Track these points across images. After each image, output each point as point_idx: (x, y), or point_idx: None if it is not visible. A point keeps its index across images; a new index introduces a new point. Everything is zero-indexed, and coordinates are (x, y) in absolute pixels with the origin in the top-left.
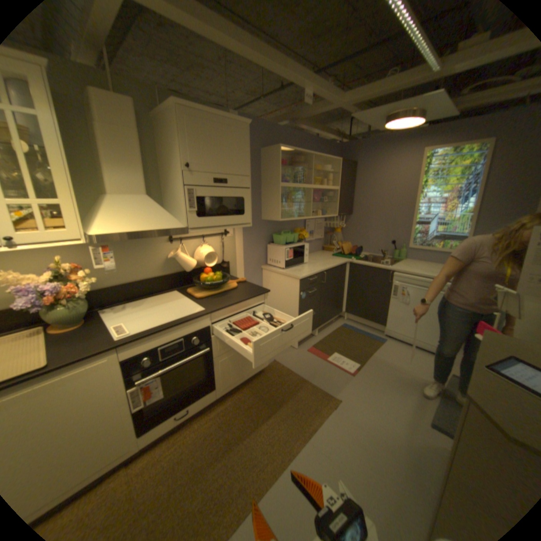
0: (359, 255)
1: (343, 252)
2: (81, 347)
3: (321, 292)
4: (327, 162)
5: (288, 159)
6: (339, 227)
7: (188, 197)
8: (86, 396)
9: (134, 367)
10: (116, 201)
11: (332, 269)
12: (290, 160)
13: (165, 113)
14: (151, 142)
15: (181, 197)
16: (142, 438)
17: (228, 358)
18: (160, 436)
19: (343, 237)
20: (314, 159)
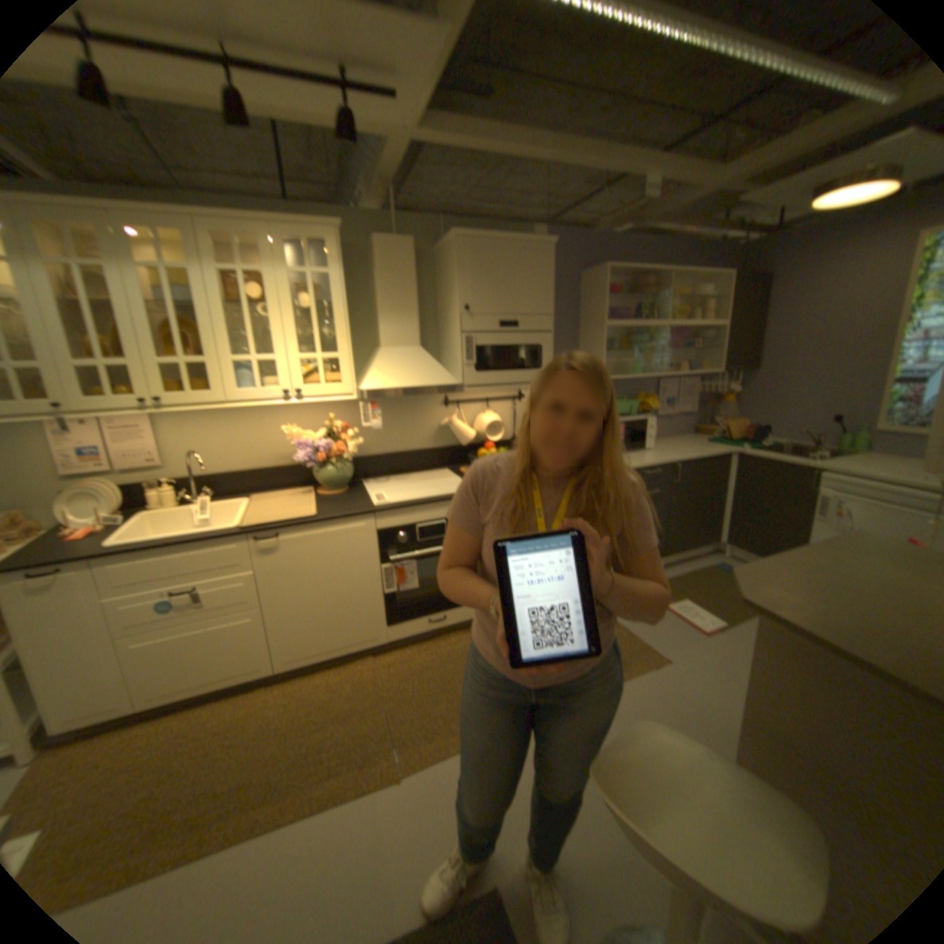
0: (764, 441)
1: (732, 436)
2: (344, 506)
3: (672, 497)
4: (709, 278)
5: (630, 282)
6: (732, 392)
7: (464, 345)
8: (344, 557)
9: (390, 539)
10: (388, 354)
11: (696, 461)
12: (633, 283)
13: (446, 246)
14: (430, 282)
15: (457, 346)
16: (393, 628)
17: None
18: (412, 635)
19: (740, 410)
20: (678, 277)
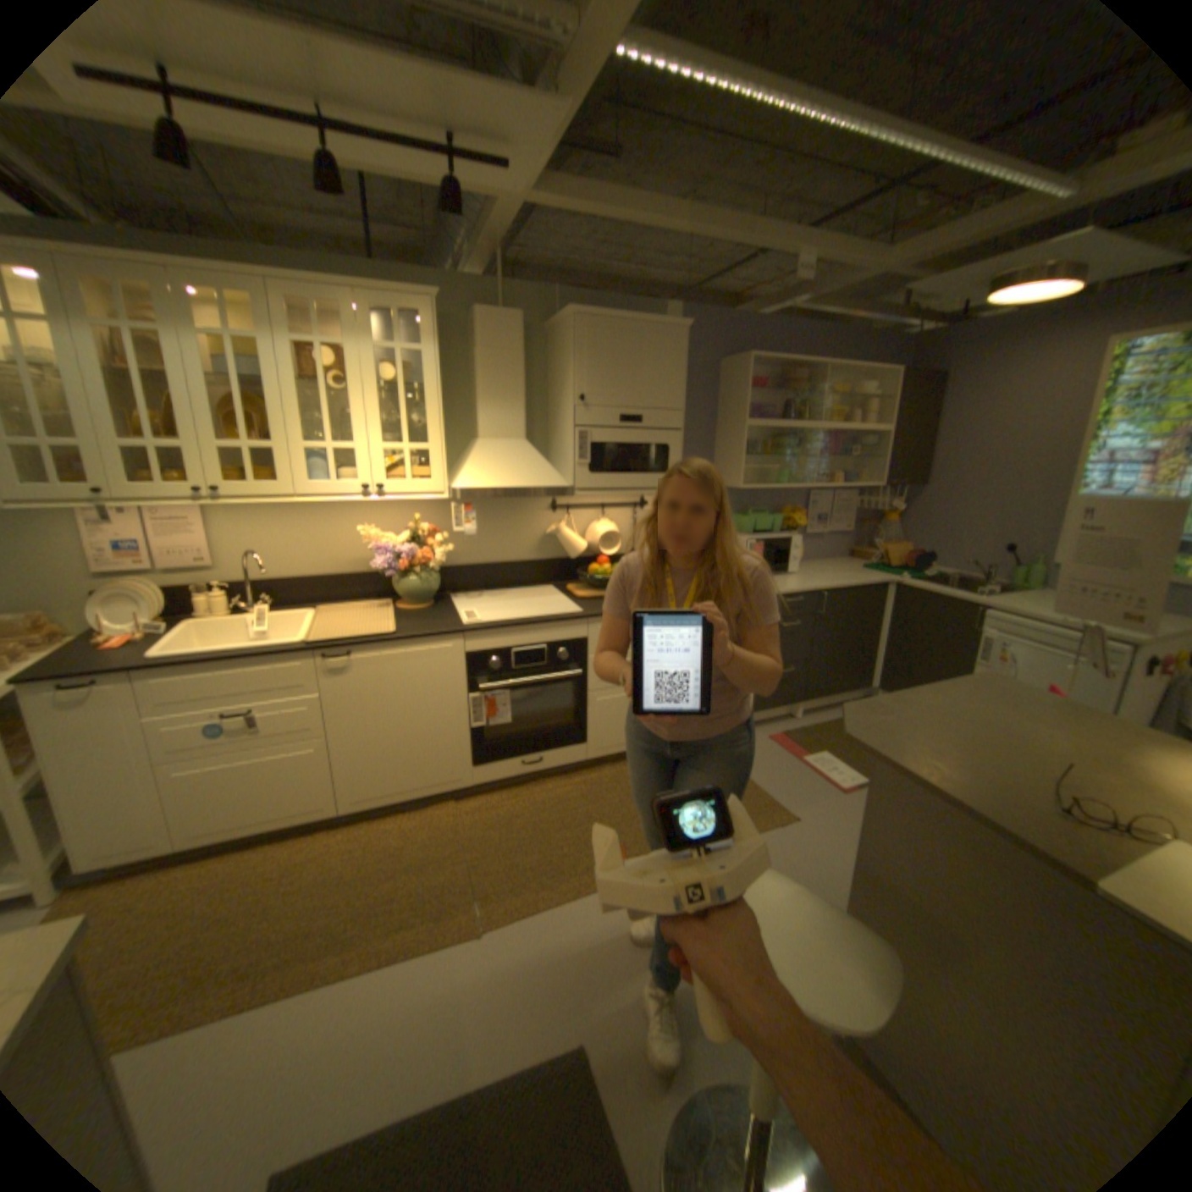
0: (928, 571)
1: (893, 563)
2: (429, 625)
3: (815, 632)
4: (873, 374)
5: (779, 375)
6: (896, 511)
7: (578, 444)
8: (427, 684)
9: (482, 666)
10: (488, 449)
11: (847, 591)
12: (783, 376)
13: (562, 326)
14: (541, 366)
15: (569, 444)
16: (480, 770)
17: (613, 700)
18: (502, 779)
19: (905, 533)
20: (837, 372)
